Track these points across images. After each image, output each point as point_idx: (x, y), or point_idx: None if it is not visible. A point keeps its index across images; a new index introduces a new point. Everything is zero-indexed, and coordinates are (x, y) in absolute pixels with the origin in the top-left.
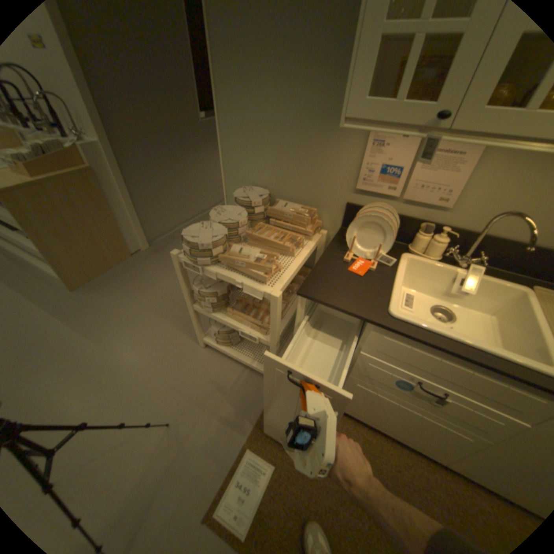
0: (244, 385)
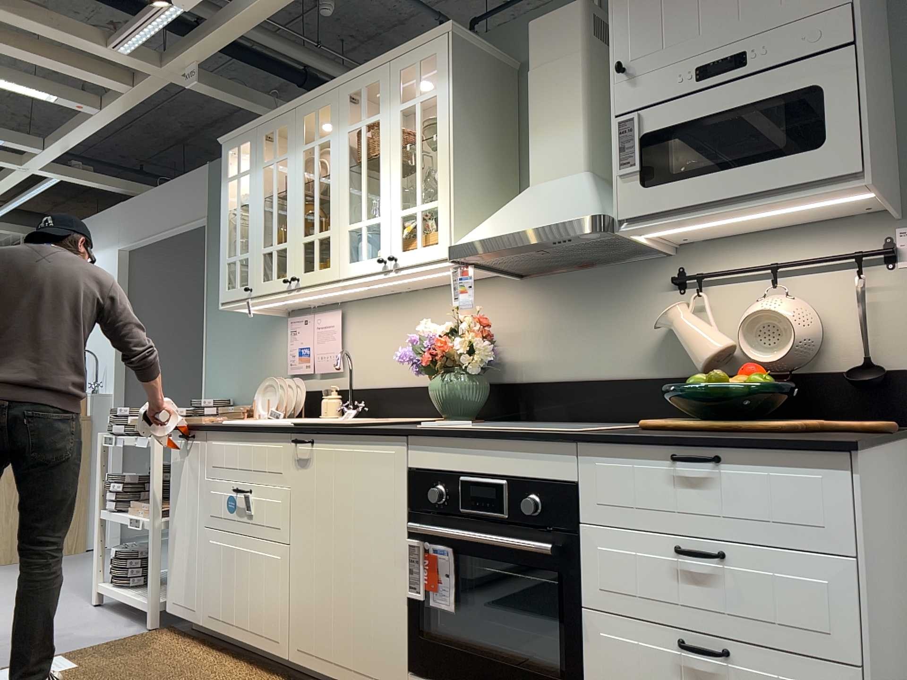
0: (113, 628)
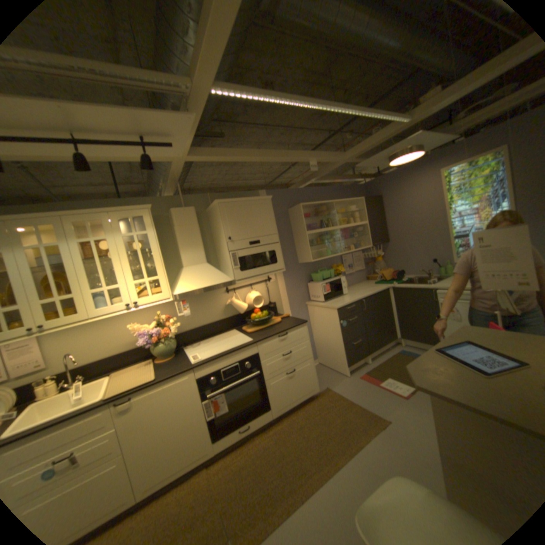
0: None
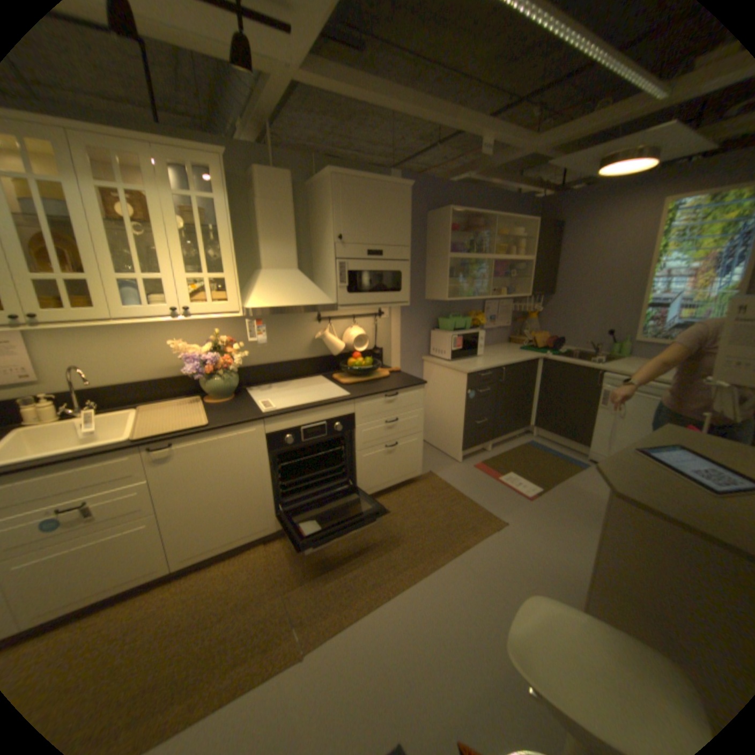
0: None
